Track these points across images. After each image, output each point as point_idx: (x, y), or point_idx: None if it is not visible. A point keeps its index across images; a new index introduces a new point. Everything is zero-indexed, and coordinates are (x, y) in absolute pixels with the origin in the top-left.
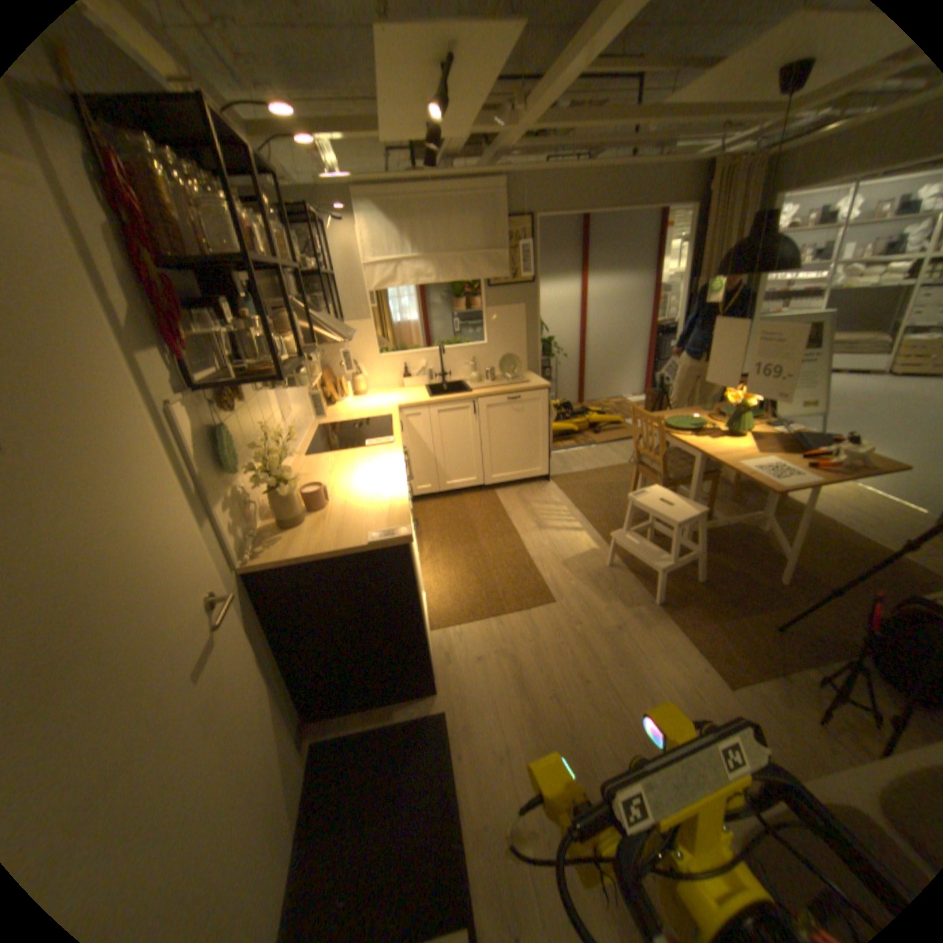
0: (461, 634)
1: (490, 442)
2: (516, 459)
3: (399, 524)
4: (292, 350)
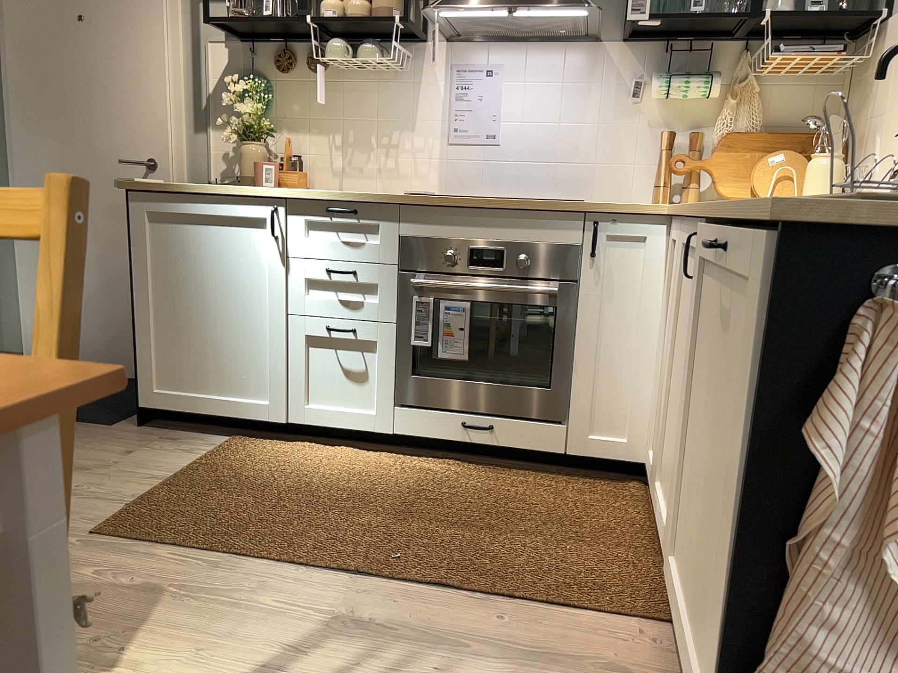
0: (186, 450)
1: (696, 420)
2: (704, 562)
3: (150, 182)
4: (338, 18)
